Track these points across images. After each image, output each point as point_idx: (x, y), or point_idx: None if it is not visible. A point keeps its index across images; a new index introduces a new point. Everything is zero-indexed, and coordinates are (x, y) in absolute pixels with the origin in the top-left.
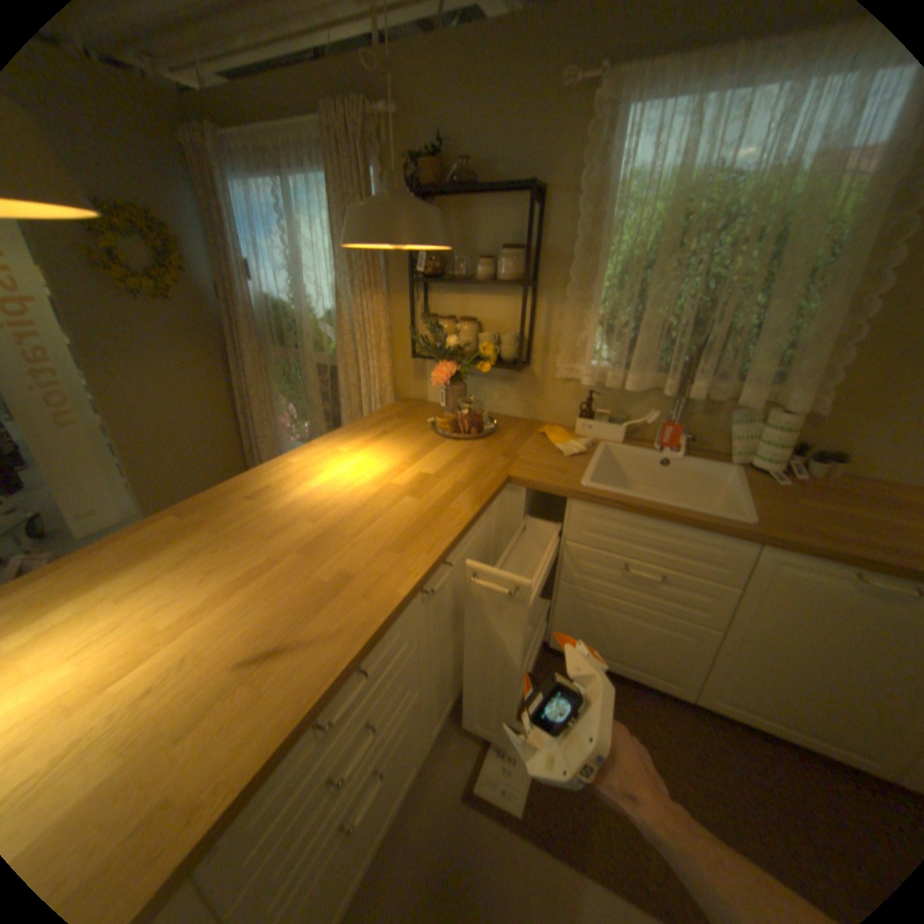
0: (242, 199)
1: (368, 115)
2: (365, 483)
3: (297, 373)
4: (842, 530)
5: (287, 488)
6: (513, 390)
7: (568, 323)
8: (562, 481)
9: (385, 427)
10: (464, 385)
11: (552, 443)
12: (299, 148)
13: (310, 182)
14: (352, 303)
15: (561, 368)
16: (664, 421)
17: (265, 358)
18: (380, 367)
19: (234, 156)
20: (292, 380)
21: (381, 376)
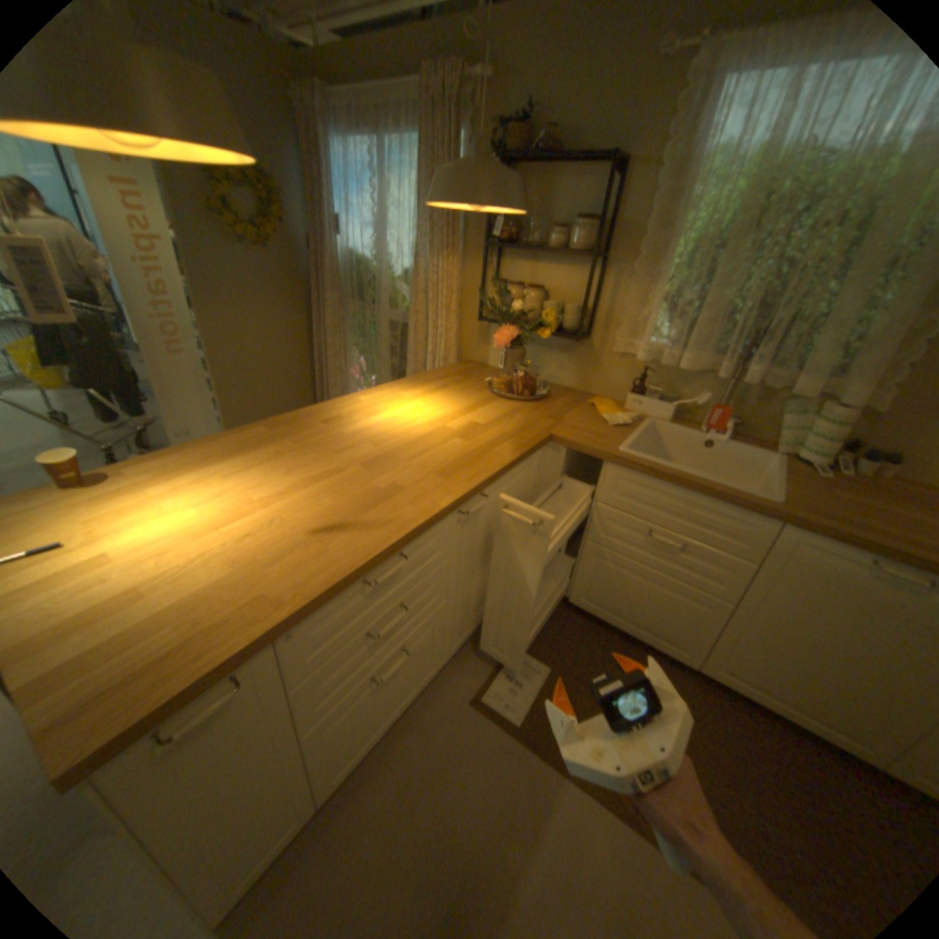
0: (340, 157)
1: (466, 78)
2: (422, 424)
3: (372, 328)
4: (870, 520)
5: (356, 420)
6: (571, 361)
7: (633, 298)
8: (601, 445)
9: (446, 382)
10: (523, 351)
11: (600, 413)
12: (398, 109)
13: (404, 143)
14: (430, 264)
15: (620, 342)
16: (714, 403)
17: (344, 311)
18: (448, 328)
19: (338, 114)
20: (366, 334)
21: (447, 337)
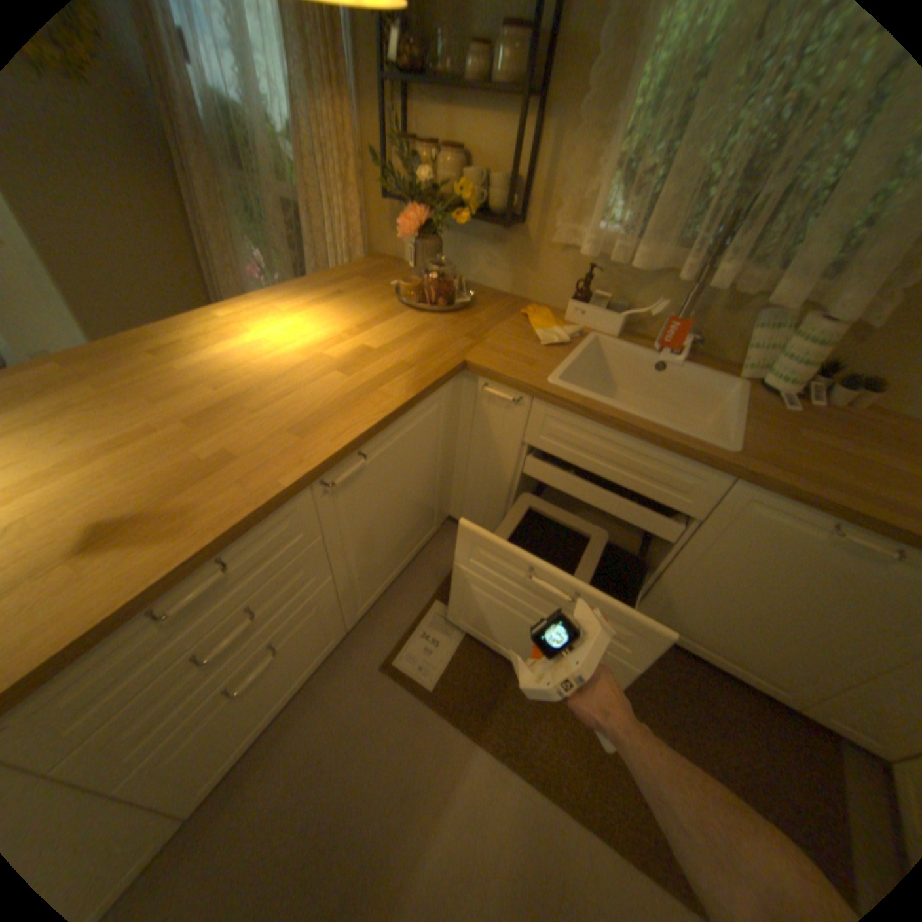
0: None
1: None
2: (292, 351)
3: (261, 209)
4: (841, 472)
5: (199, 346)
6: (503, 255)
7: (579, 162)
8: (526, 375)
9: (343, 286)
10: (438, 241)
11: (533, 327)
12: None
13: None
14: (310, 108)
15: (562, 229)
16: (672, 314)
17: (220, 184)
18: (348, 208)
19: None
20: (255, 218)
21: (349, 221)
